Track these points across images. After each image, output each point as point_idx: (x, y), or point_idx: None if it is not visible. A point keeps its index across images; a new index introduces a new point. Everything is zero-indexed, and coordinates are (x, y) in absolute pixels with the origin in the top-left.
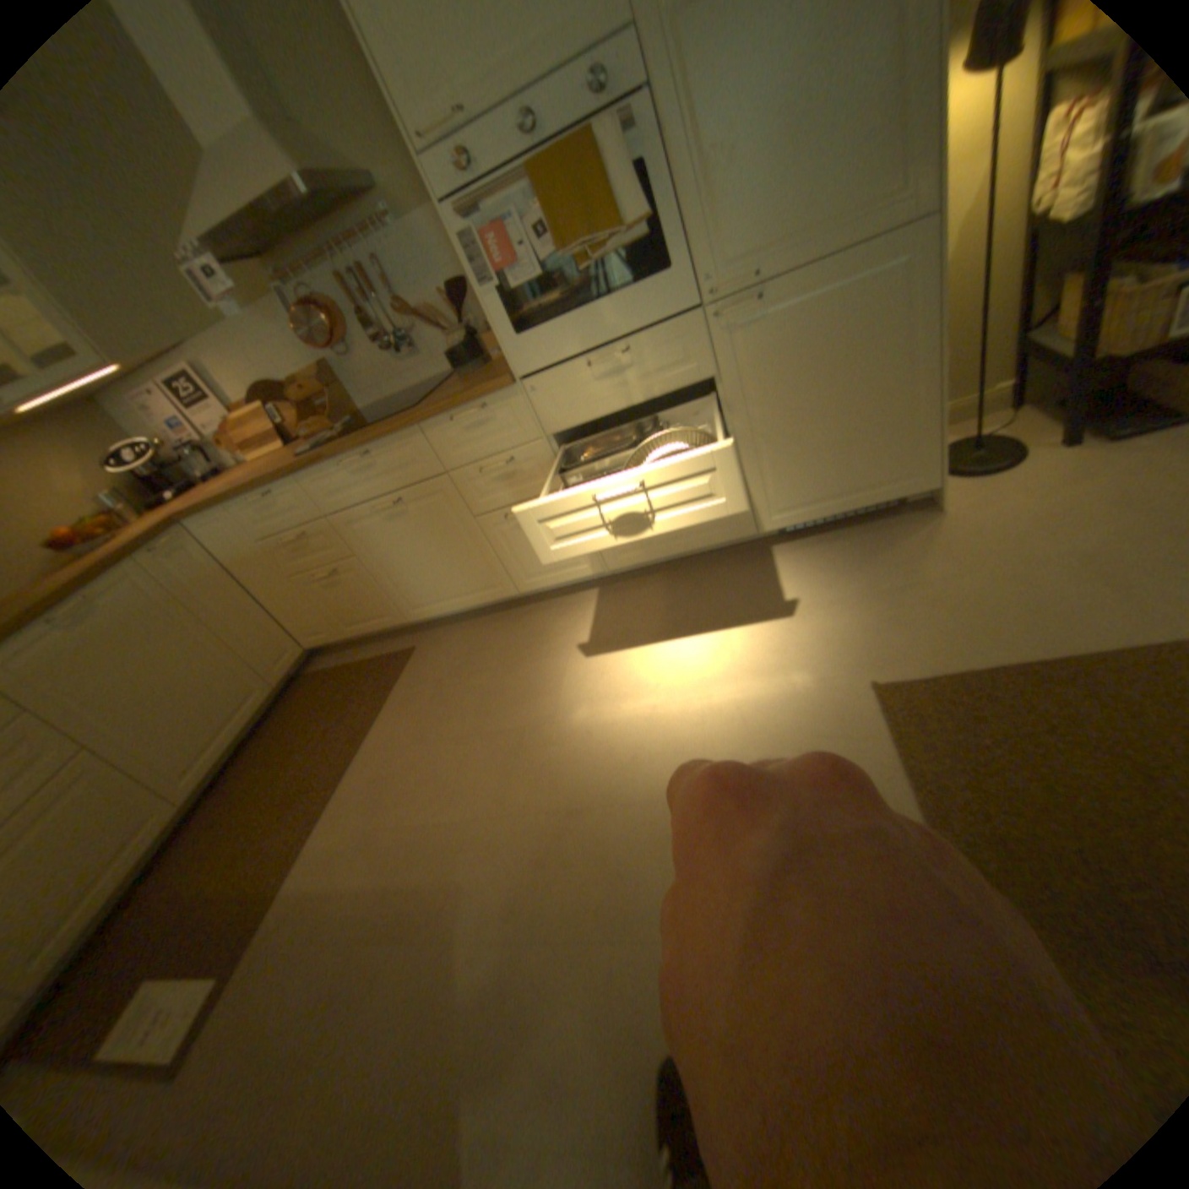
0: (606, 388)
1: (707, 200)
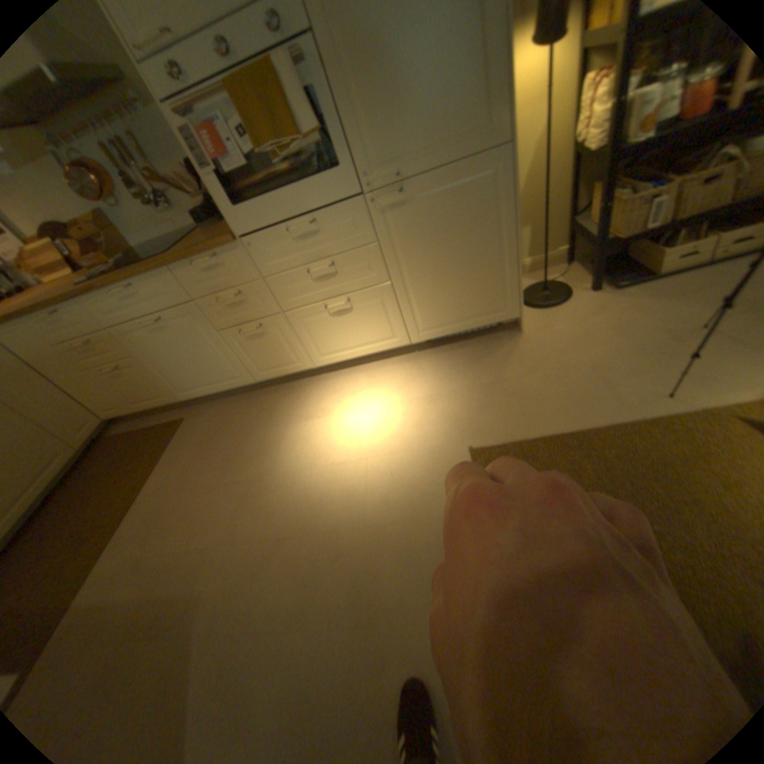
0: (301, 247)
1: (359, 120)
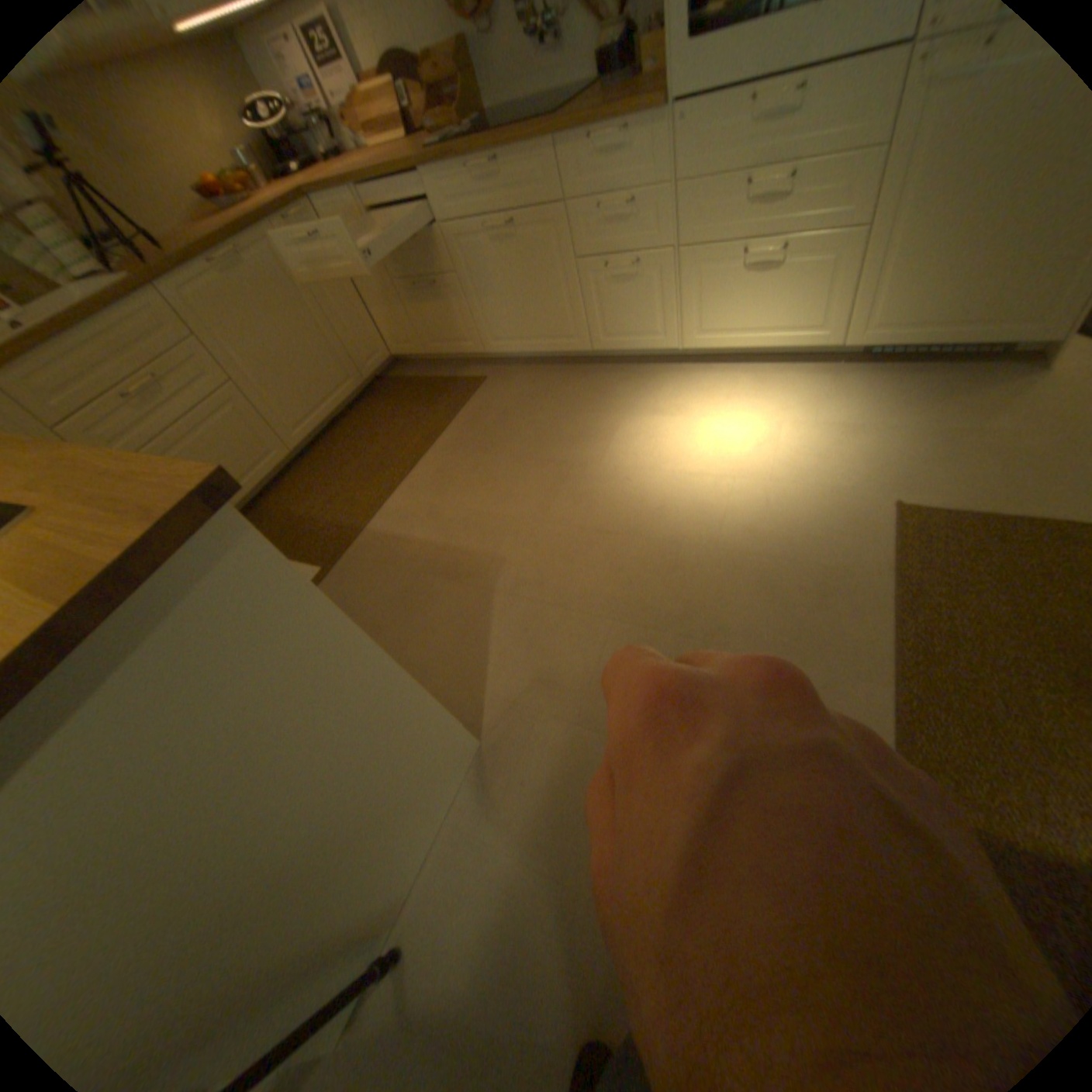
0: (760, 131)
1: None
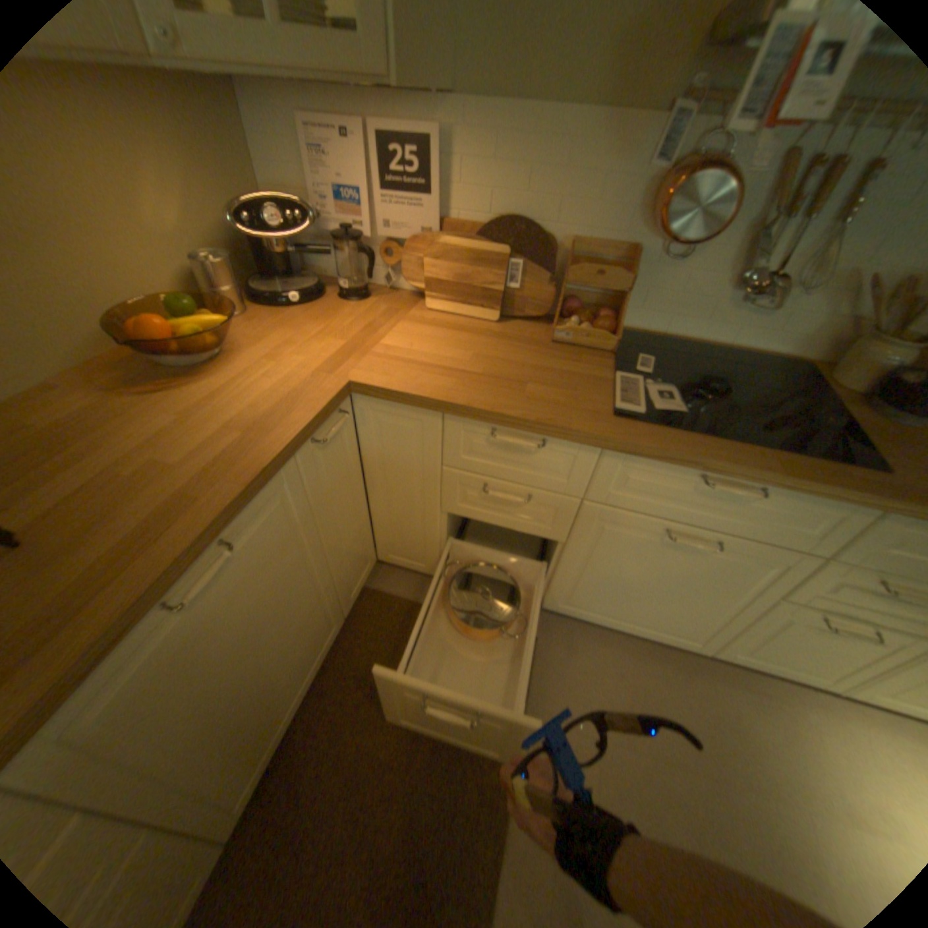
0: None
1: None
